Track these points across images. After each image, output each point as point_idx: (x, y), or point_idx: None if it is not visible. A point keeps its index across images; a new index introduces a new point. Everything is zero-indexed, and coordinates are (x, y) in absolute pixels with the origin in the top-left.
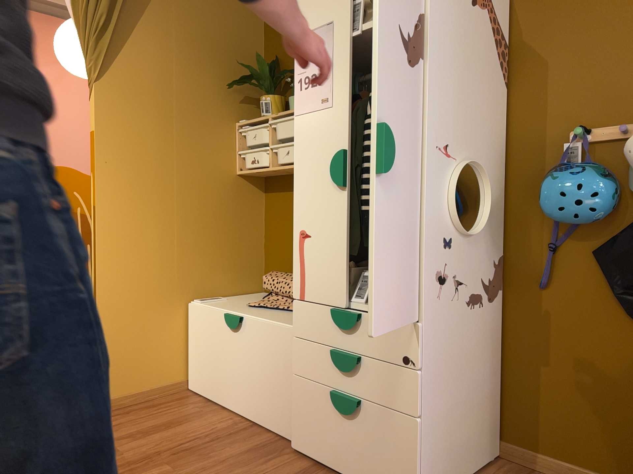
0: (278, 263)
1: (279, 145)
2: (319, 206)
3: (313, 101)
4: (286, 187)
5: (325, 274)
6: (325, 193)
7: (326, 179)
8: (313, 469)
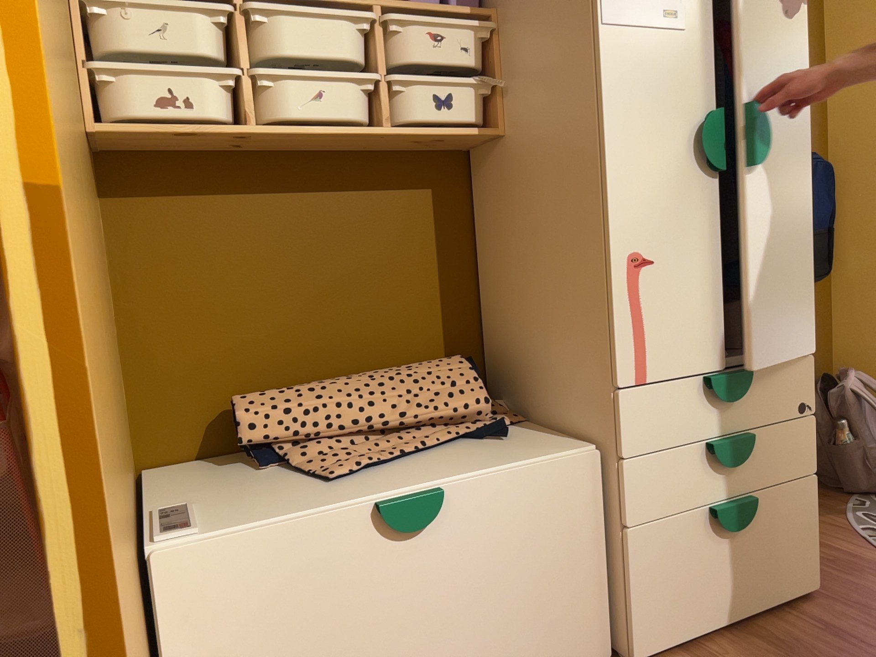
0: (194, 378)
1: (296, 74)
2: (669, 208)
3: (645, 8)
4: (203, 185)
5: (687, 324)
6: (680, 183)
7: (679, 159)
8: (699, 653)
